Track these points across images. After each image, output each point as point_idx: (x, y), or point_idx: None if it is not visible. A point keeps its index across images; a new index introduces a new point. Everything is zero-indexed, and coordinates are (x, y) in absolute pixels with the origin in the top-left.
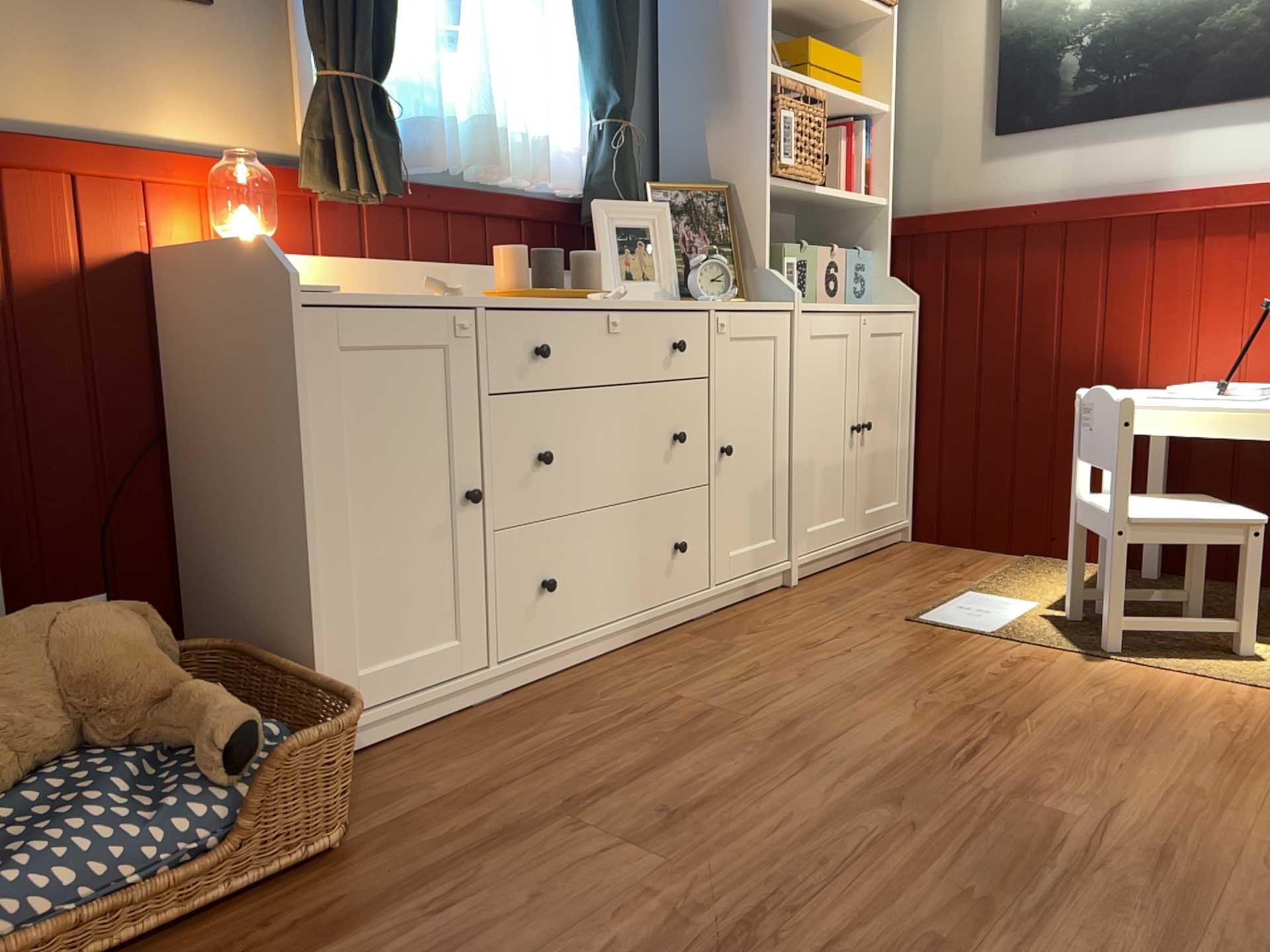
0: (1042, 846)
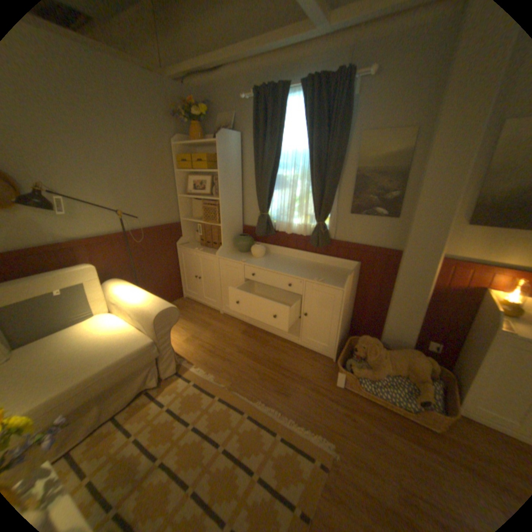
0: None
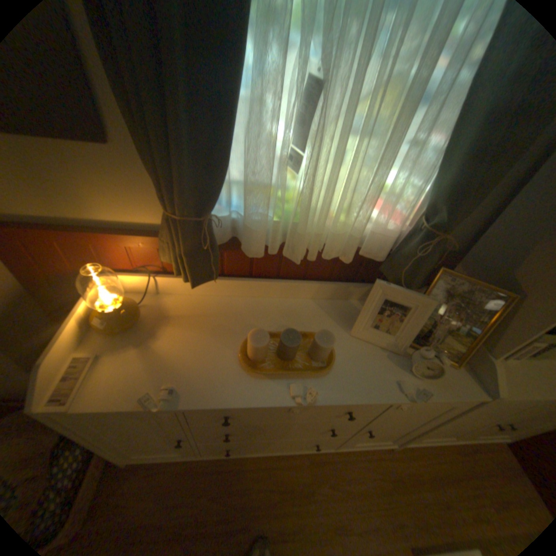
0: None
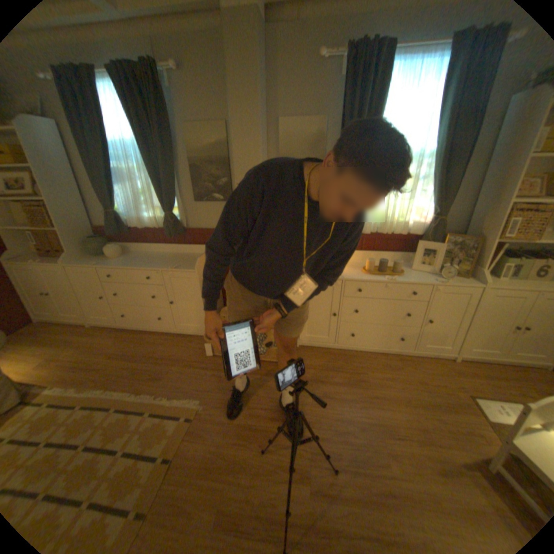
0: (371, 468)
